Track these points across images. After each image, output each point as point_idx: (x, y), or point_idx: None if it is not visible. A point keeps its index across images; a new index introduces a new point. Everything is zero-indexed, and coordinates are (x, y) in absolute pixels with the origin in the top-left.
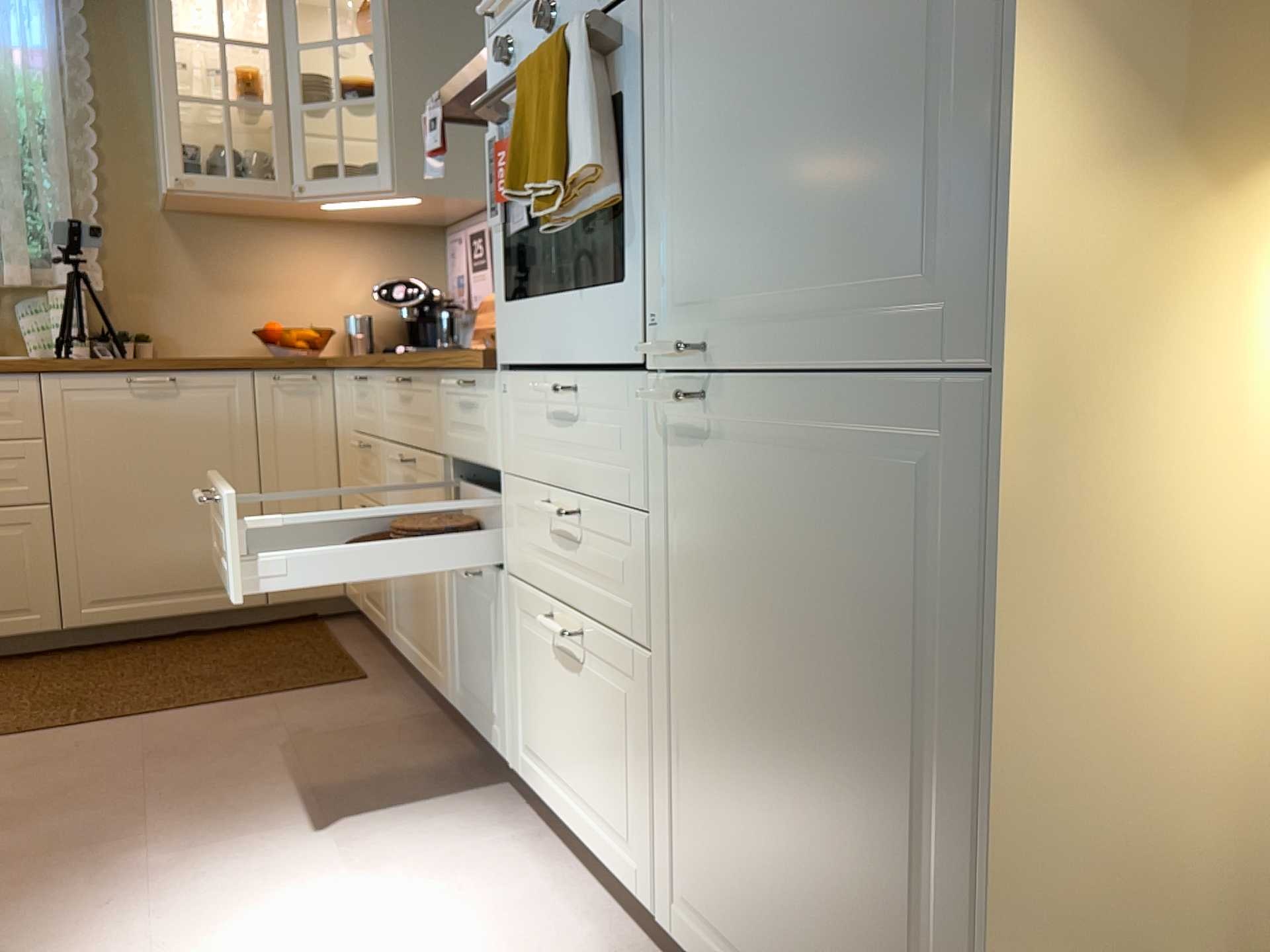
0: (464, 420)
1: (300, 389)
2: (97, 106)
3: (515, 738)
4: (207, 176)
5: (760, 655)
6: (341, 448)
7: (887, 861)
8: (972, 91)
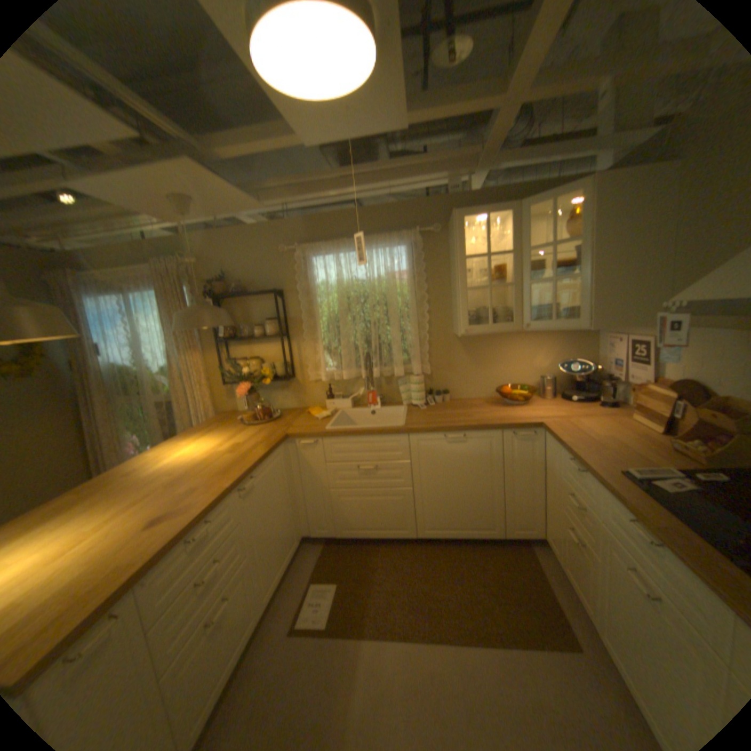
0: None
1: (527, 438)
2: (427, 290)
3: None
4: (479, 326)
5: None
6: (550, 473)
7: None
8: None
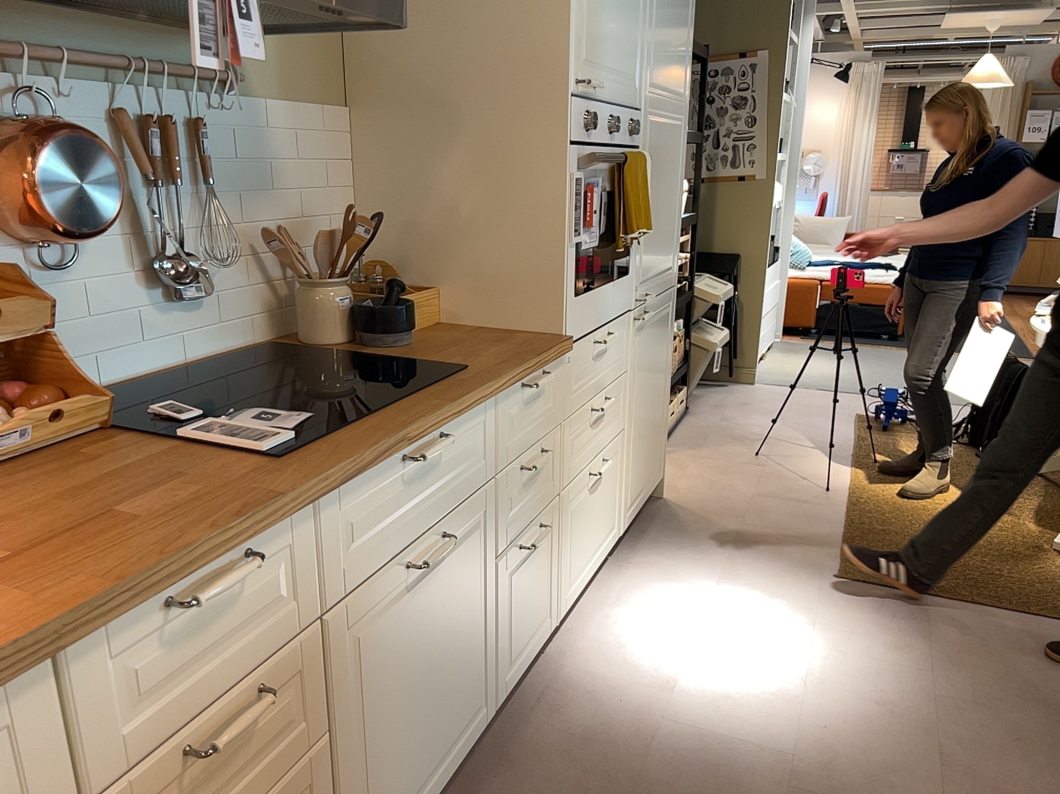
0: (528, 413)
1: None
2: None
3: (559, 598)
4: None
5: (648, 387)
6: None
7: (660, 410)
8: (676, 225)
